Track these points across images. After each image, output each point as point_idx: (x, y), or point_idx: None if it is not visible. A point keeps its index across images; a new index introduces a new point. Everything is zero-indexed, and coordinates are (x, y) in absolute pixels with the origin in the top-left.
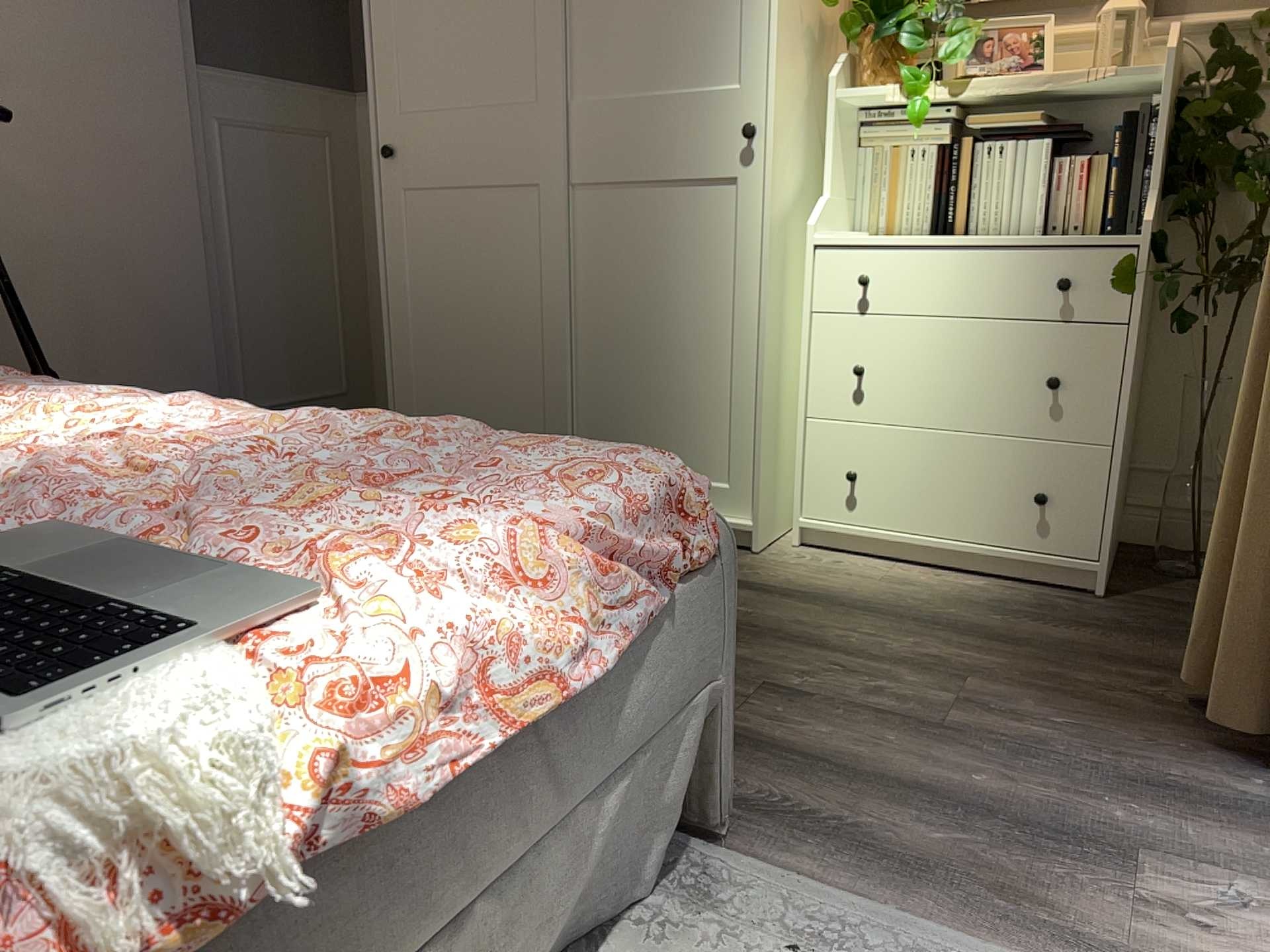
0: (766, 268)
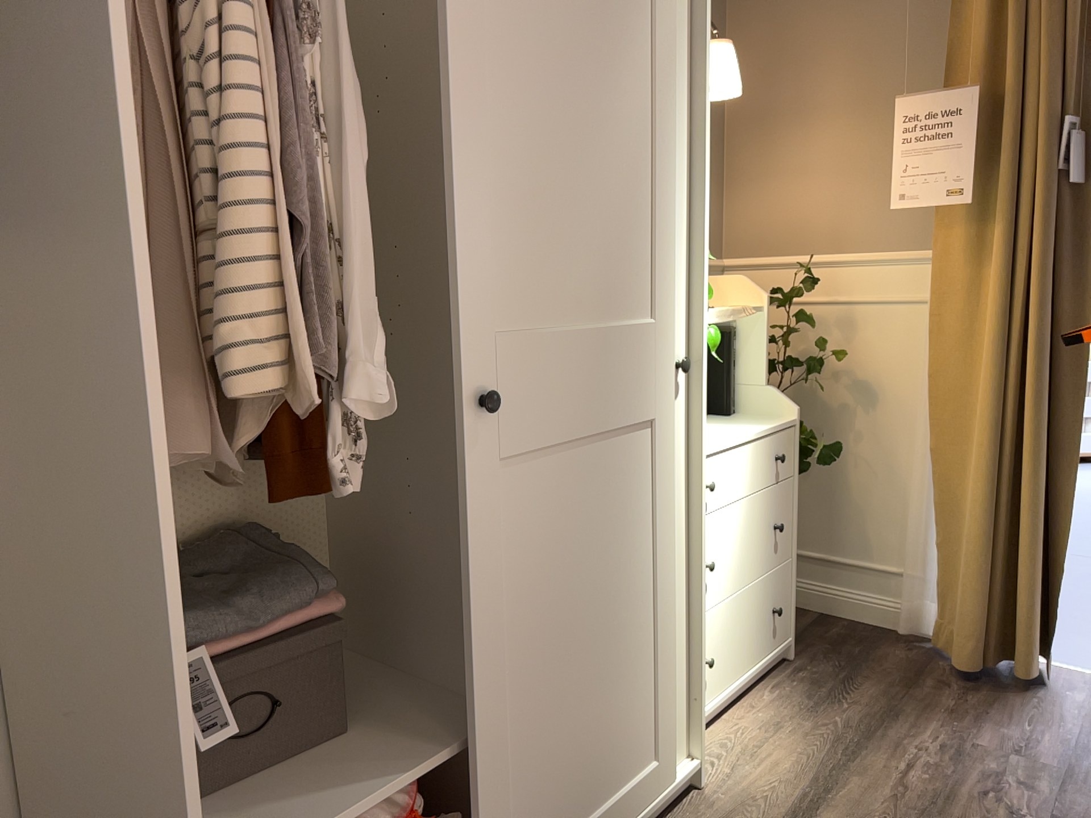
0: (692, 492)
